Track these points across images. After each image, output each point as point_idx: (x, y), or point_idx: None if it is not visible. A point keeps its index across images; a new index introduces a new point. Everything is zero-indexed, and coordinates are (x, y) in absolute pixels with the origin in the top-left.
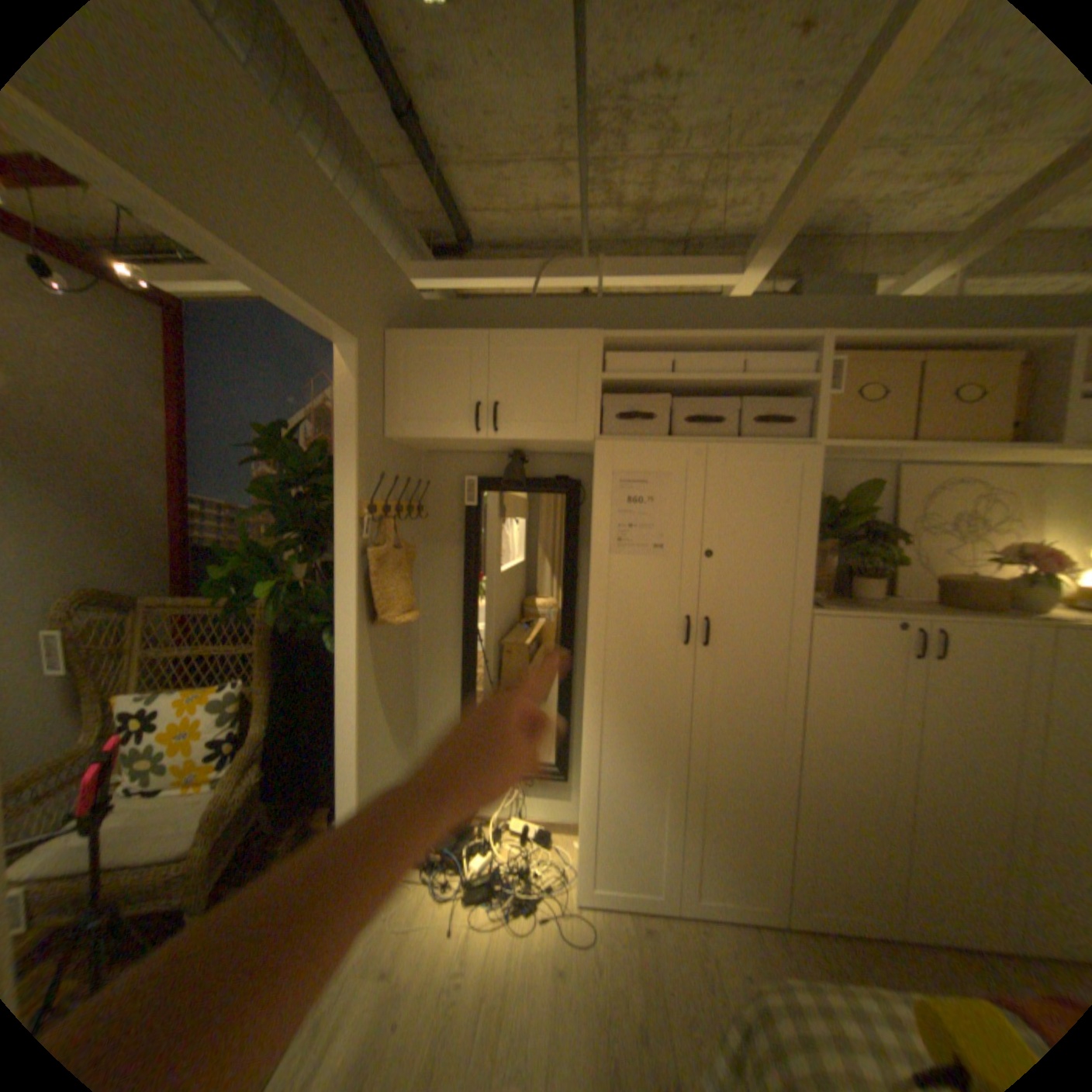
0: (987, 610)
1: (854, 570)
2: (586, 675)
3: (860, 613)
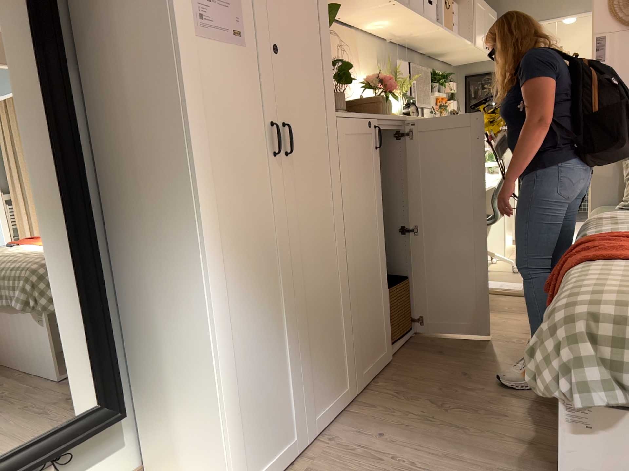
0: (378, 115)
1: None
2: (201, 208)
3: (351, 113)
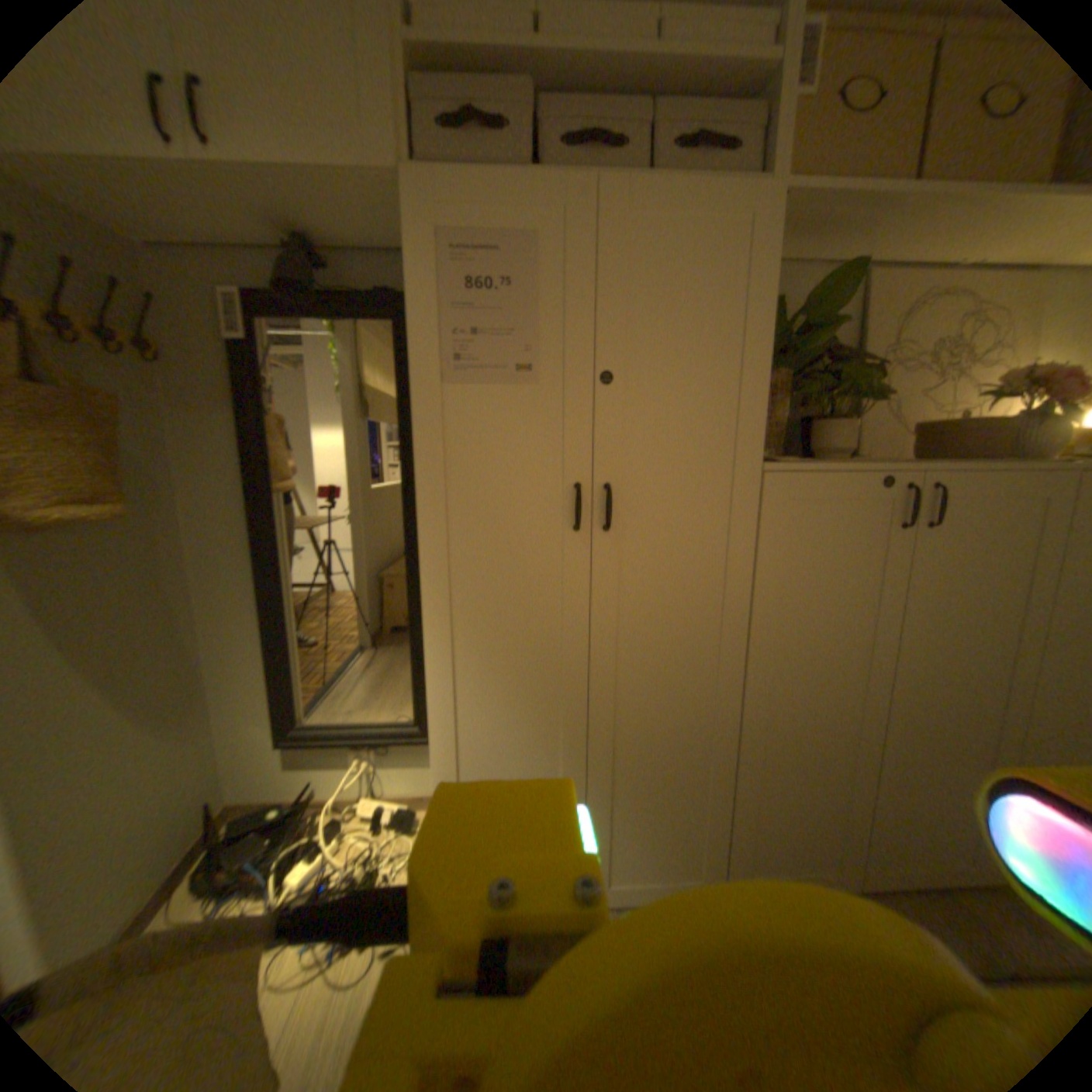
0: (987, 456)
1: (810, 421)
2: (423, 586)
3: (830, 463)
